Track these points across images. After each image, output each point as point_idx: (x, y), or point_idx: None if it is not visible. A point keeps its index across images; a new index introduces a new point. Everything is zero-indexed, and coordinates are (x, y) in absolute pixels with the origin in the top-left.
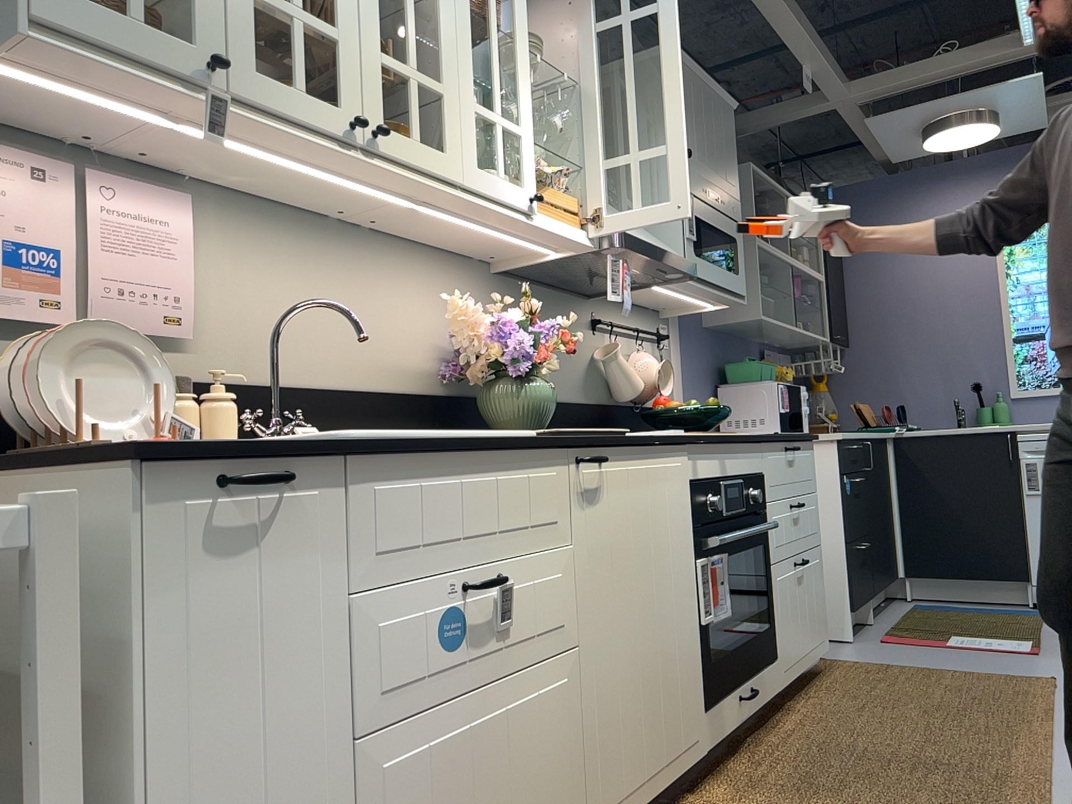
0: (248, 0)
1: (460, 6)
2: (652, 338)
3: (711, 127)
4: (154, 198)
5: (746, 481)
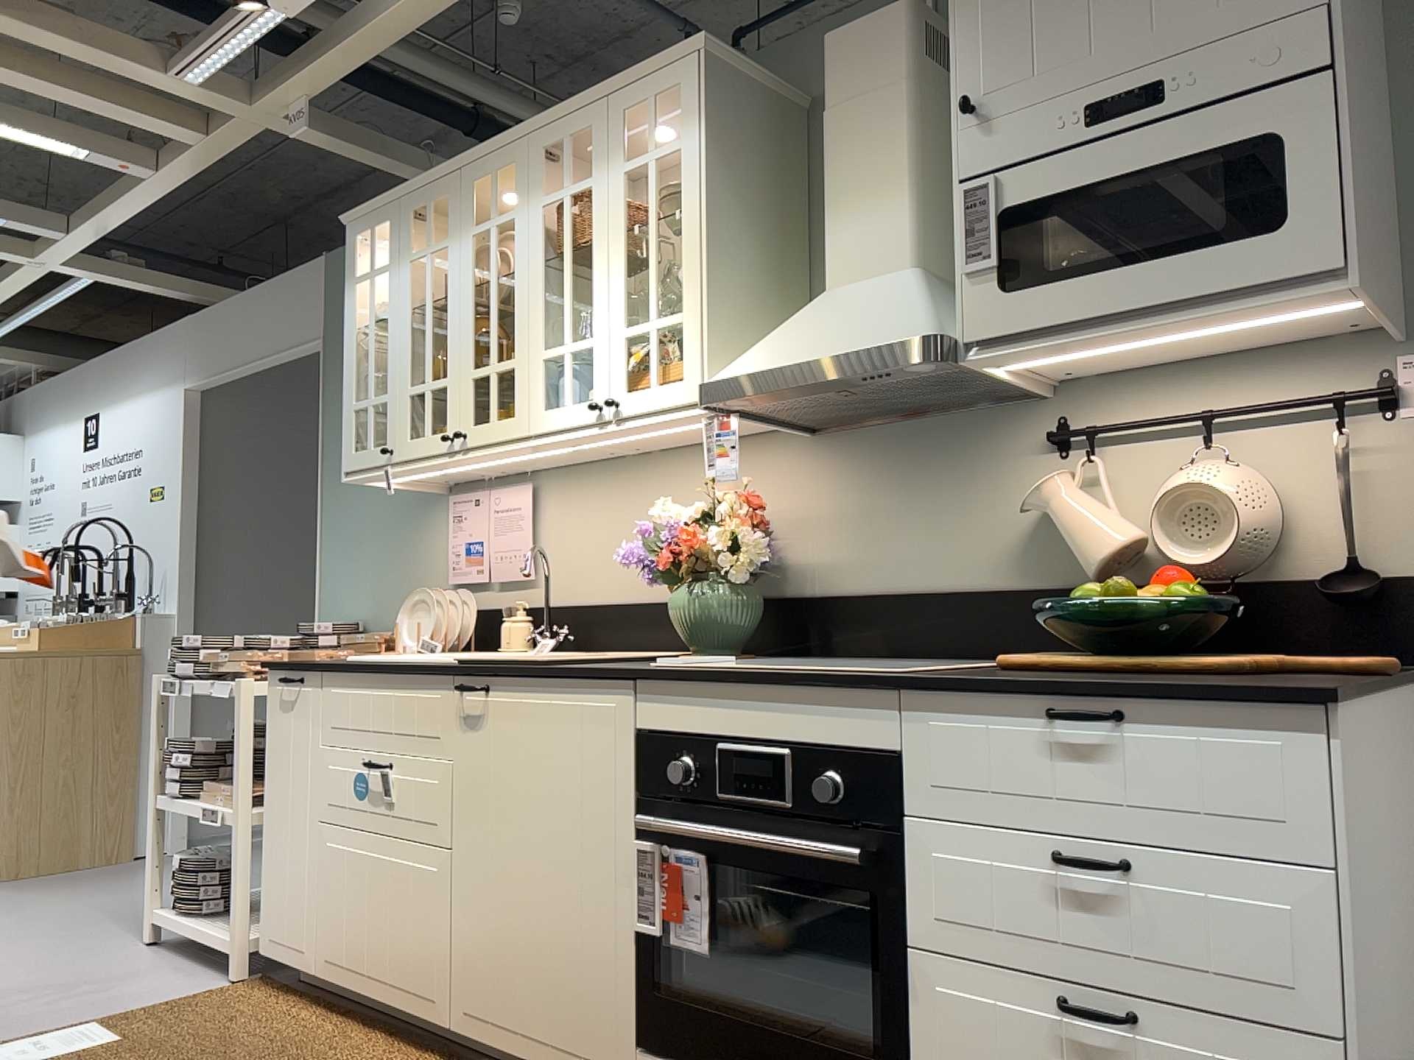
0: (406, 399)
1: (531, 272)
2: (1318, 408)
3: None
4: (513, 494)
5: (813, 757)
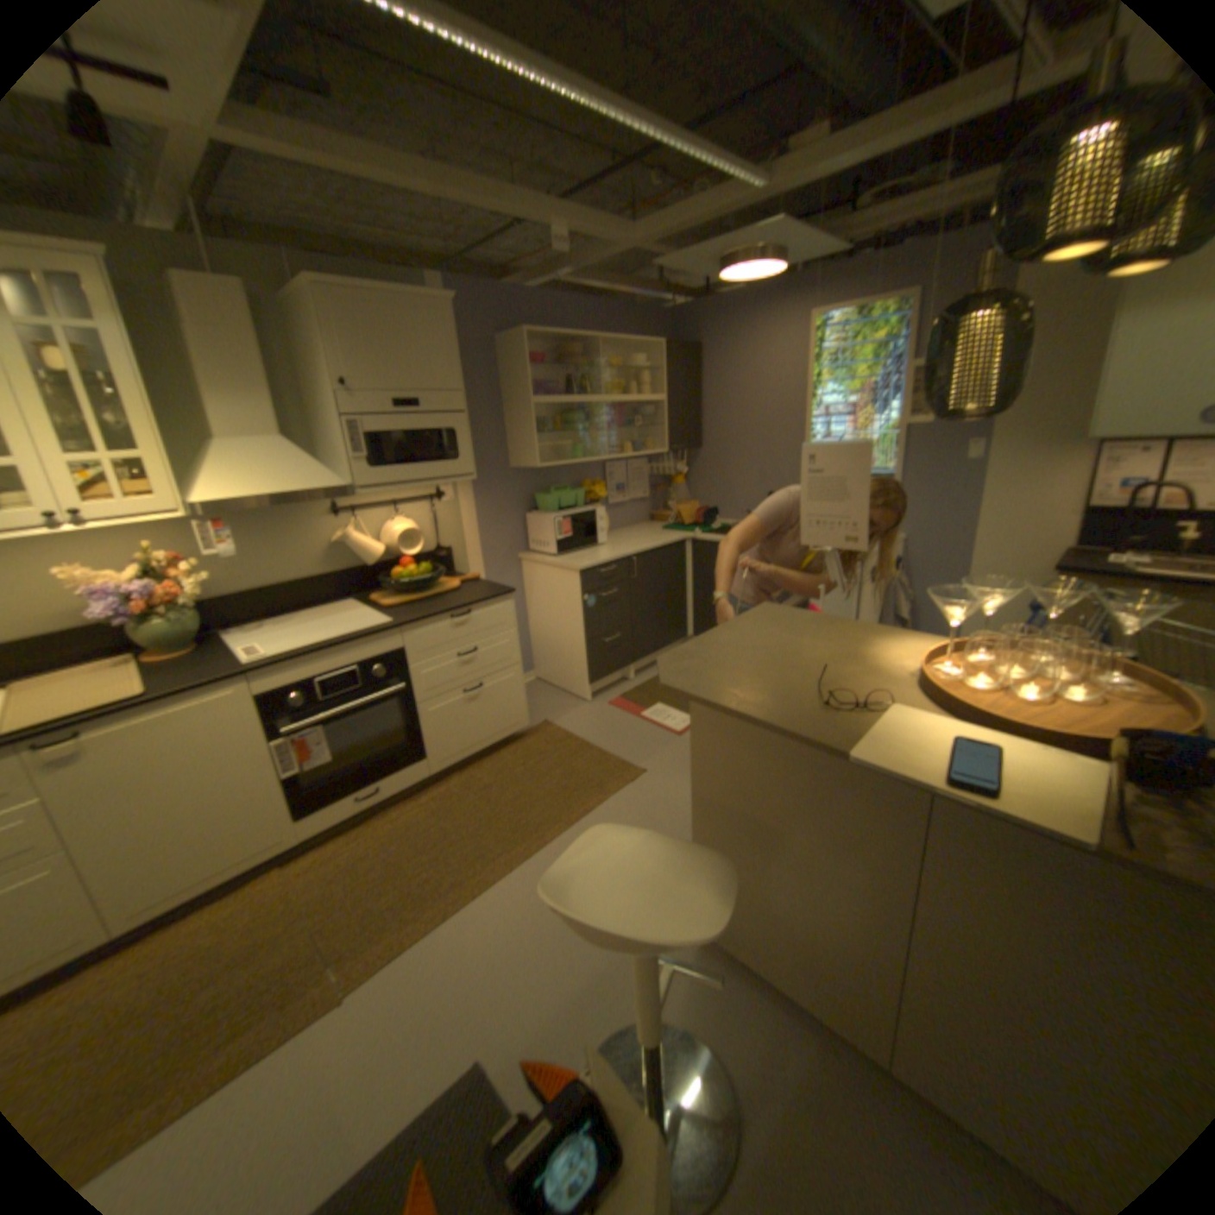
0: None
1: None
2: (424, 498)
3: (397, 336)
4: None
5: (368, 663)
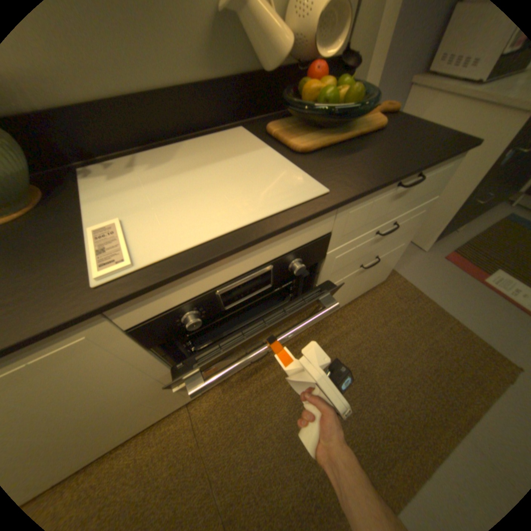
0: None
1: None
2: None
3: None
4: None
5: (282, 258)
